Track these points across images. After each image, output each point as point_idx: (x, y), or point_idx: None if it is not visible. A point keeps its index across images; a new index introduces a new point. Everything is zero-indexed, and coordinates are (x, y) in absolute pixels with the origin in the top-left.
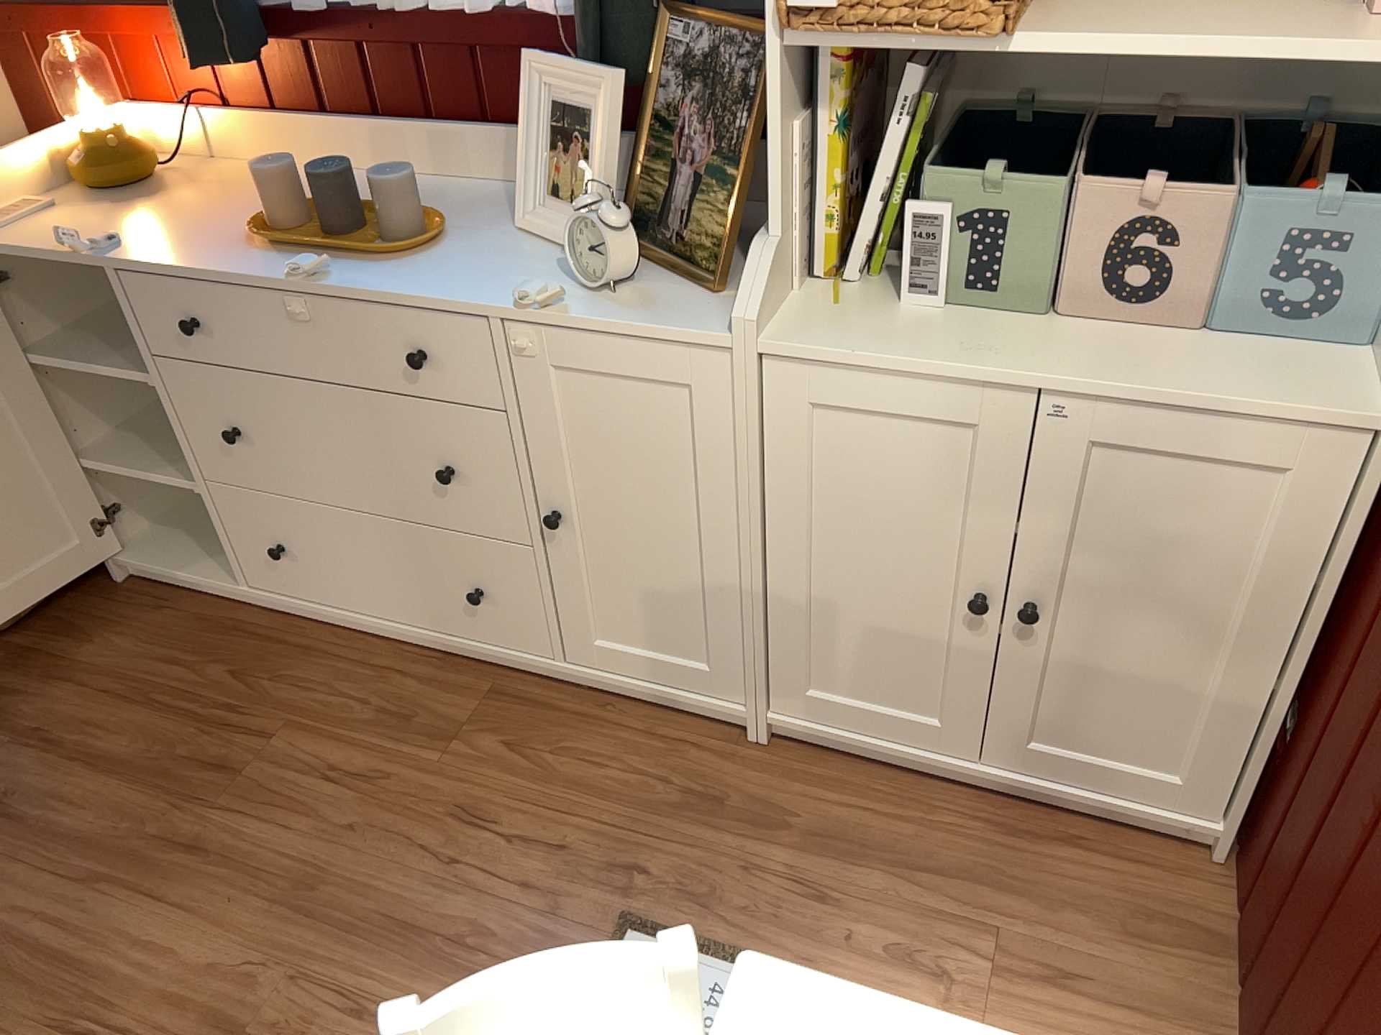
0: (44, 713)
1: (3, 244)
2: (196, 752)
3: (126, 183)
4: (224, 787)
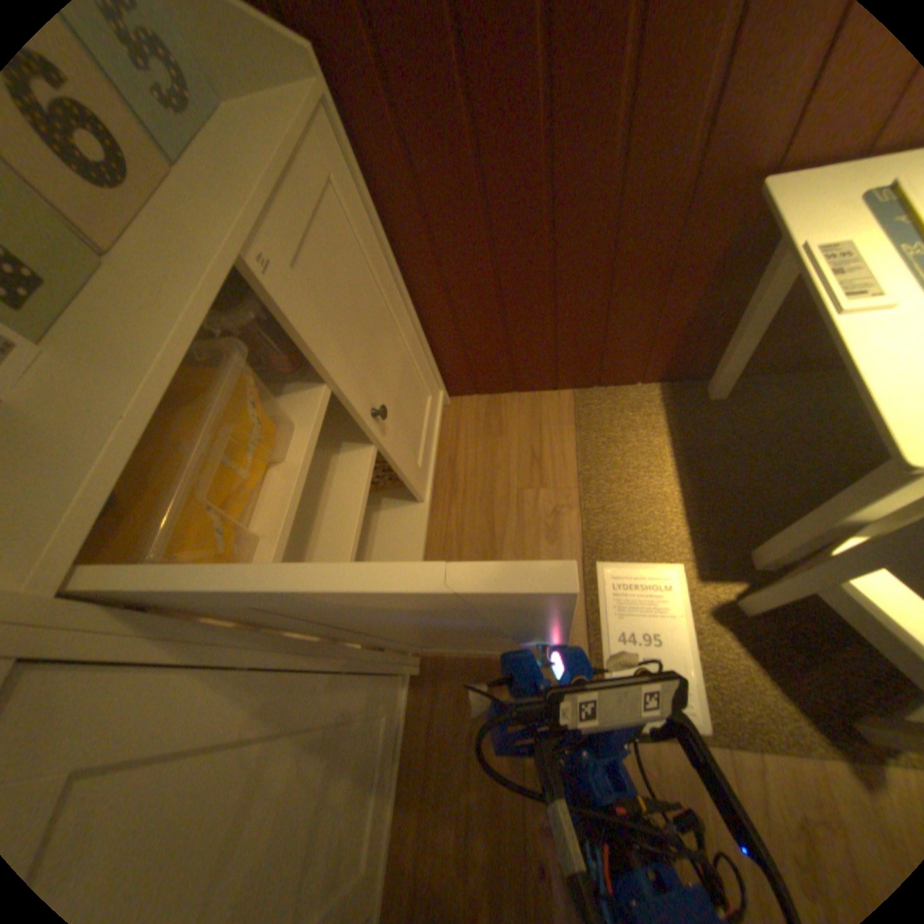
0: None
1: None
2: None
3: None
4: None
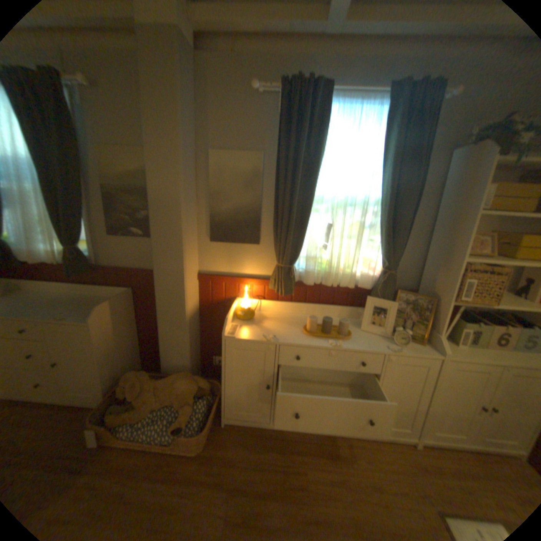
0: (227, 485)
1: (235, 336)
2: (287, 489)
3: (249, 316)
4: (305, 501)
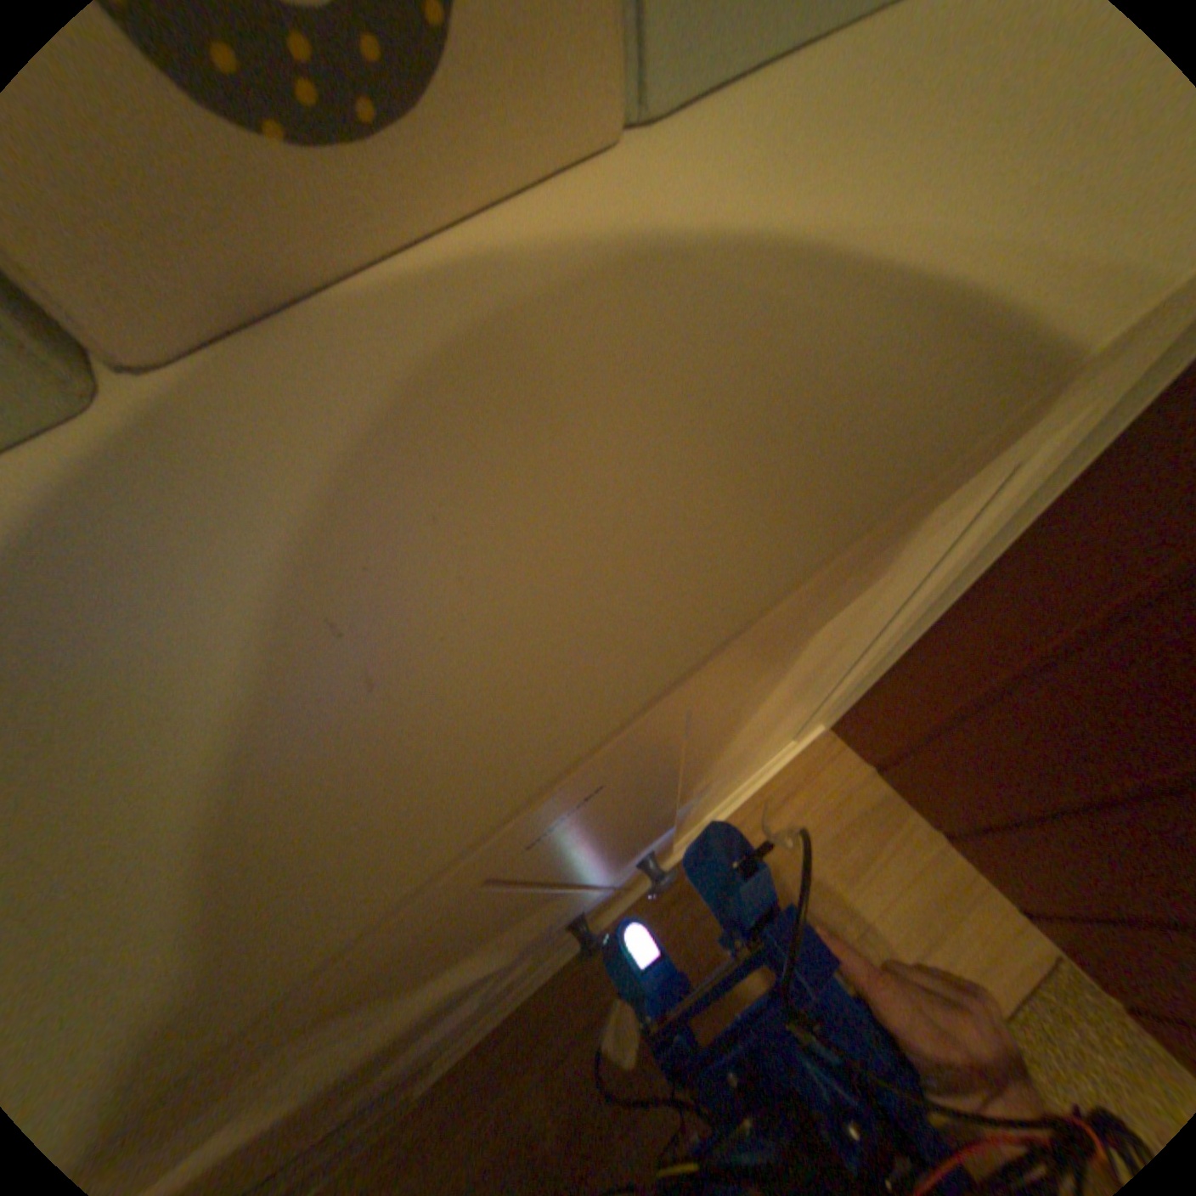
0: None
1: None
2: None
3: None
4: None
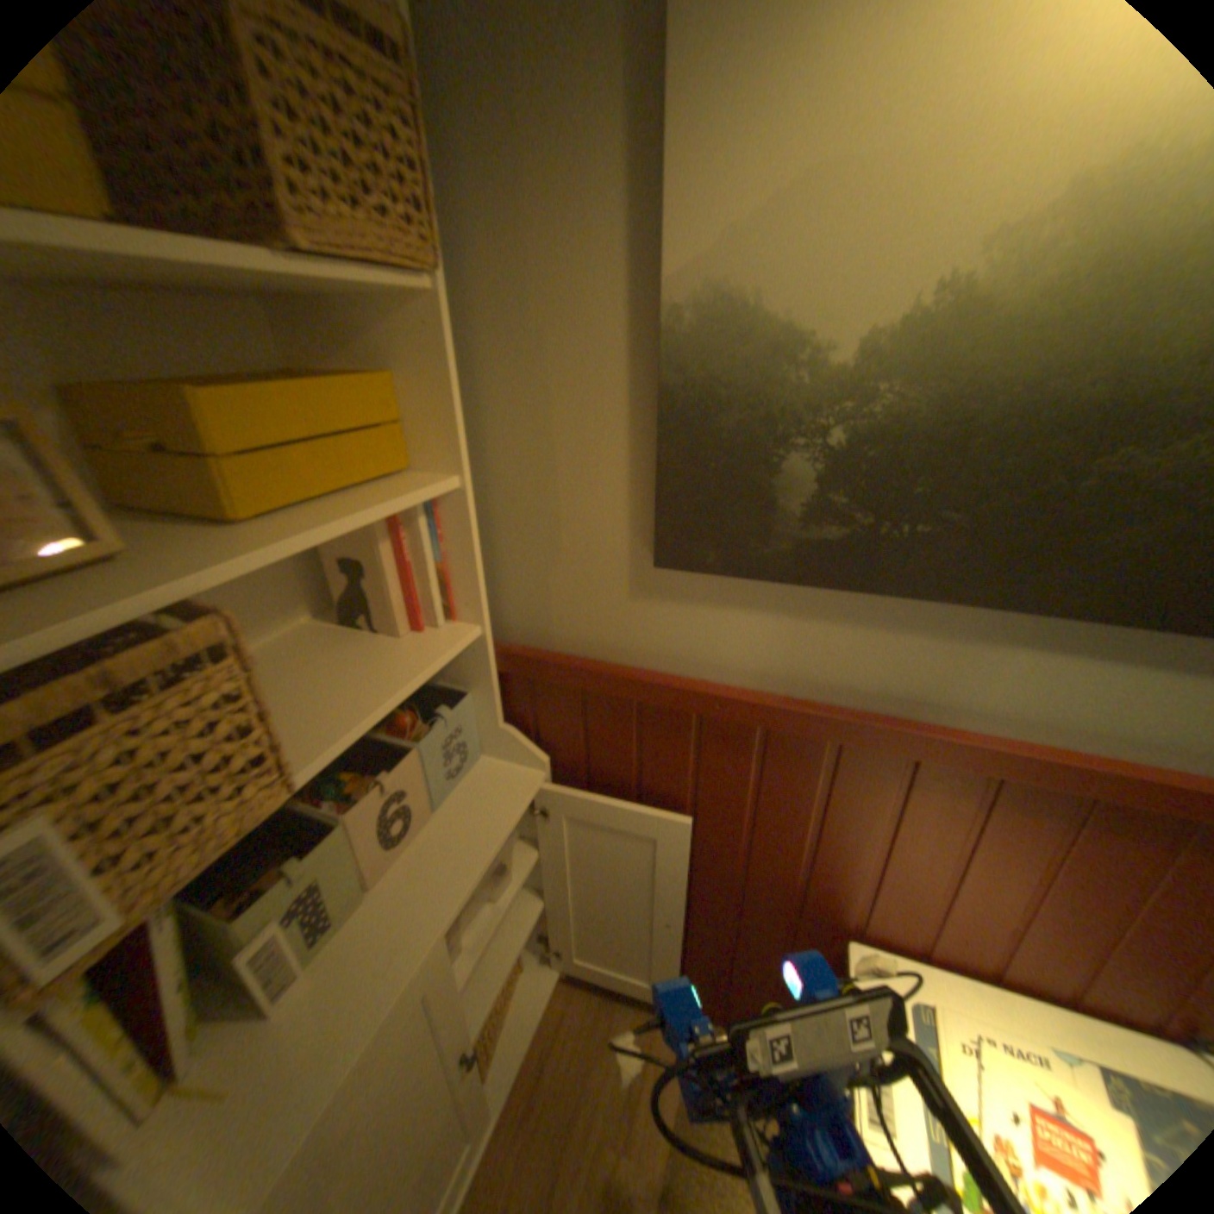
0: None
1: None
2: None
3: None
4: None
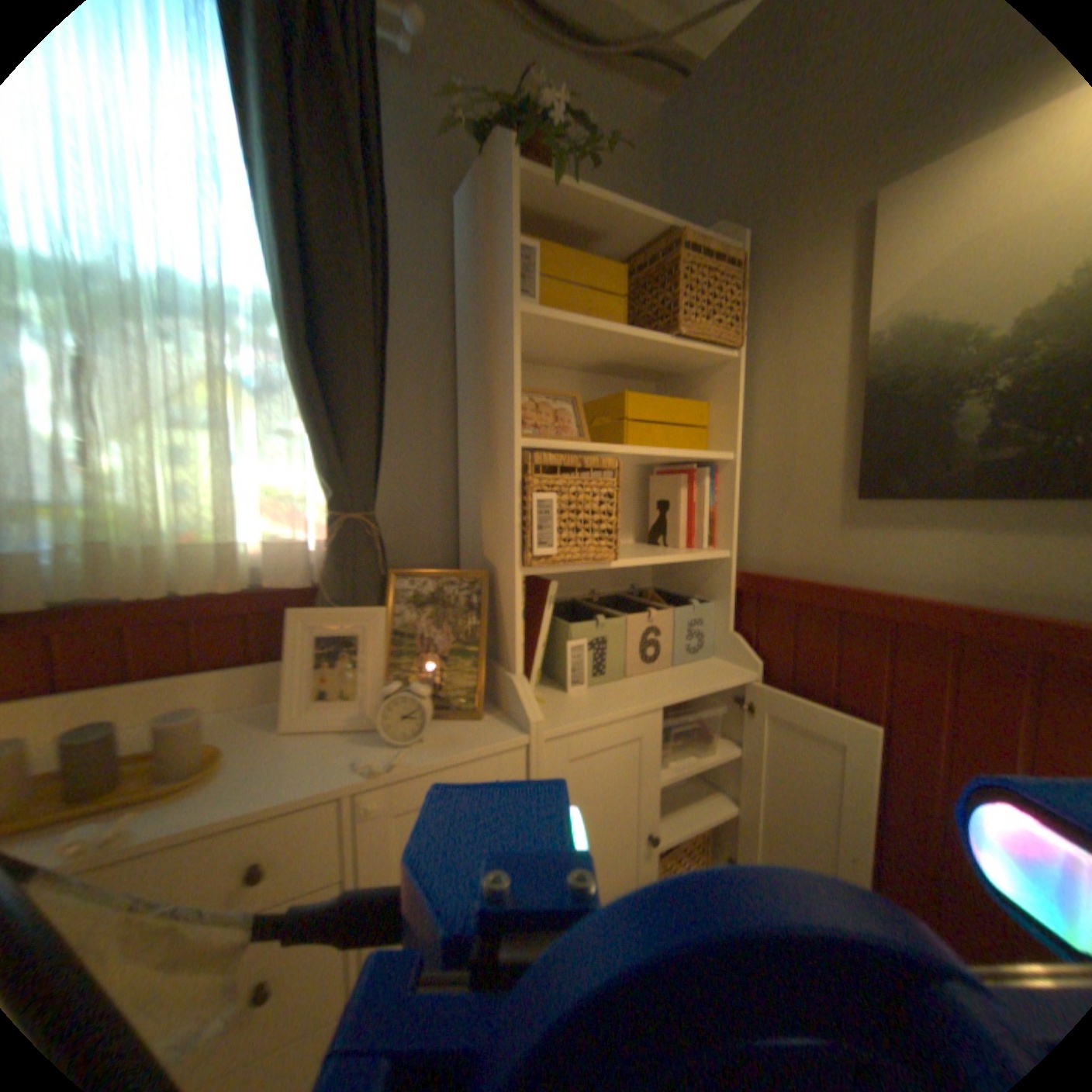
0: None
1: None
2: None
3: None
4: None
